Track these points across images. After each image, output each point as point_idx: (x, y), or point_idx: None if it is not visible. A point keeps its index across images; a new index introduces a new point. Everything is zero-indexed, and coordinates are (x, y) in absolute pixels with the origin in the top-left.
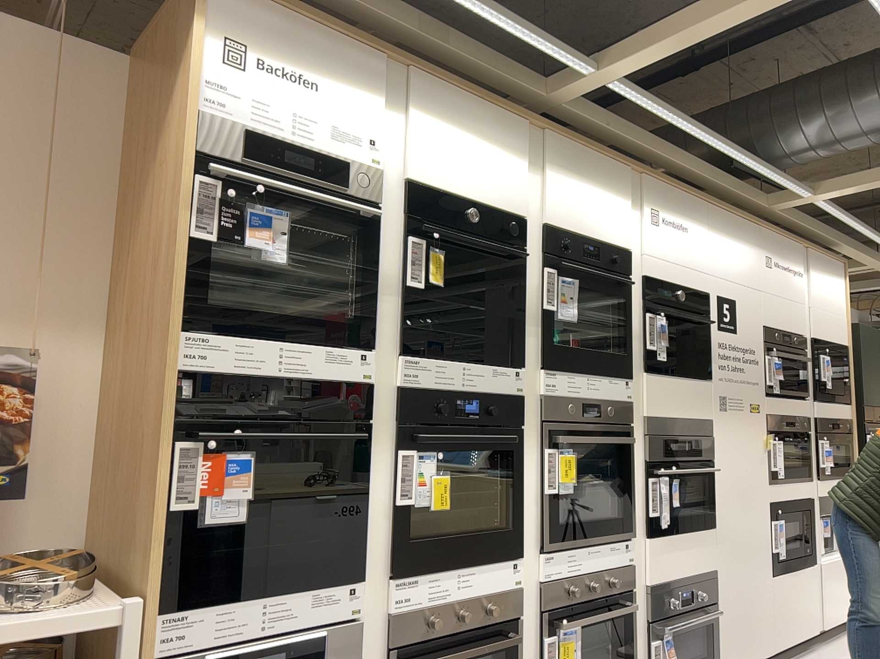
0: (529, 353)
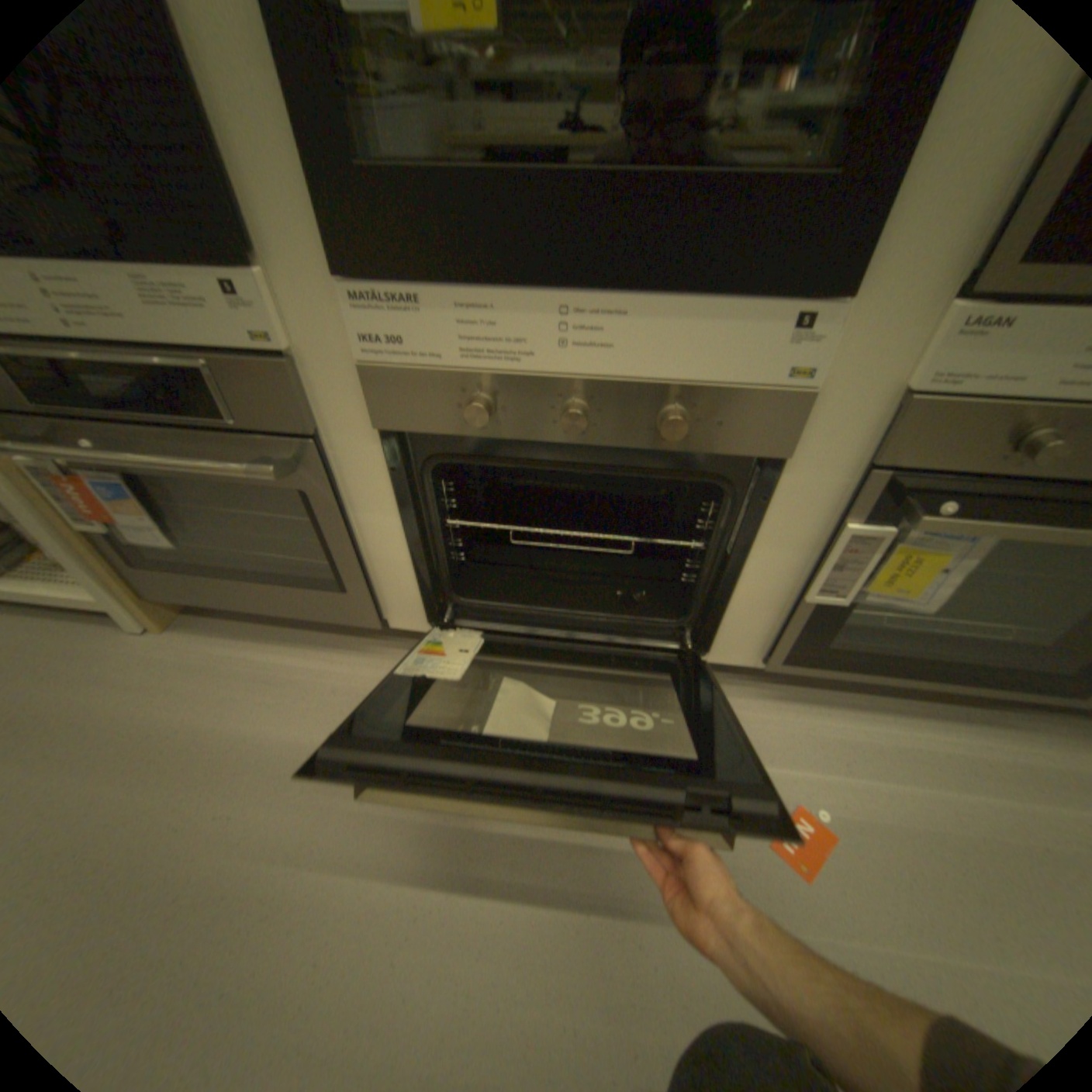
0: None
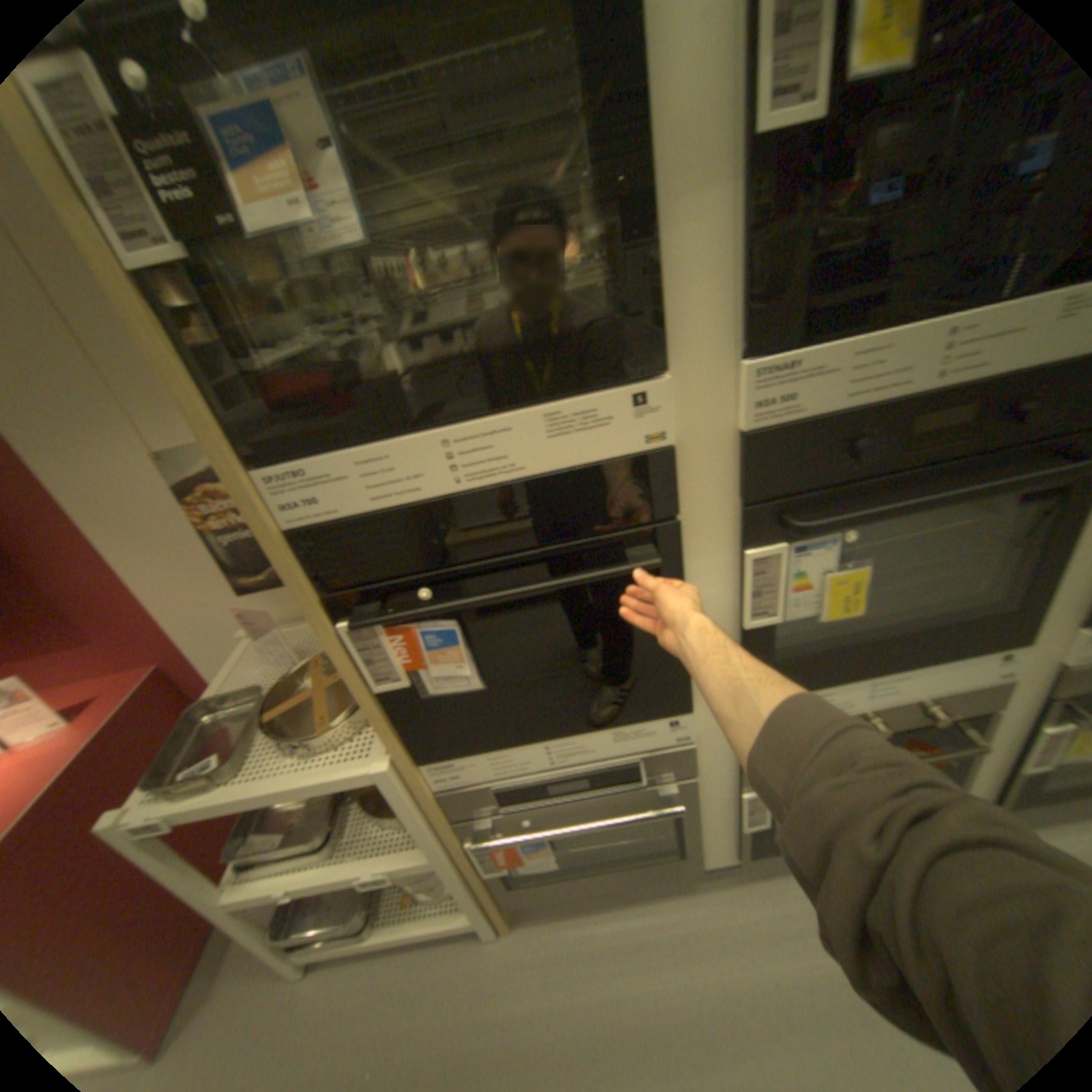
0: None
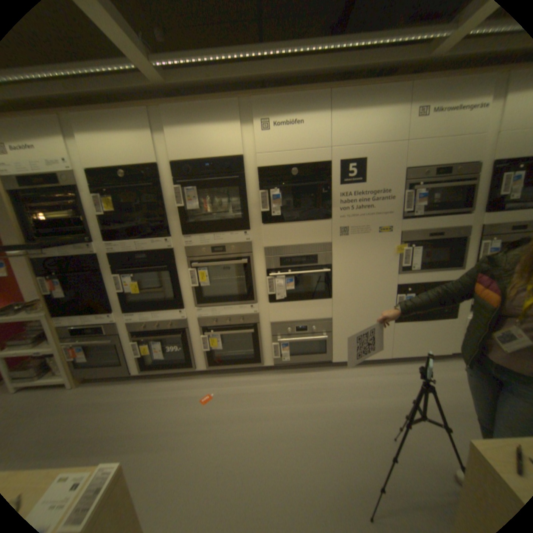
0: (176, 230)
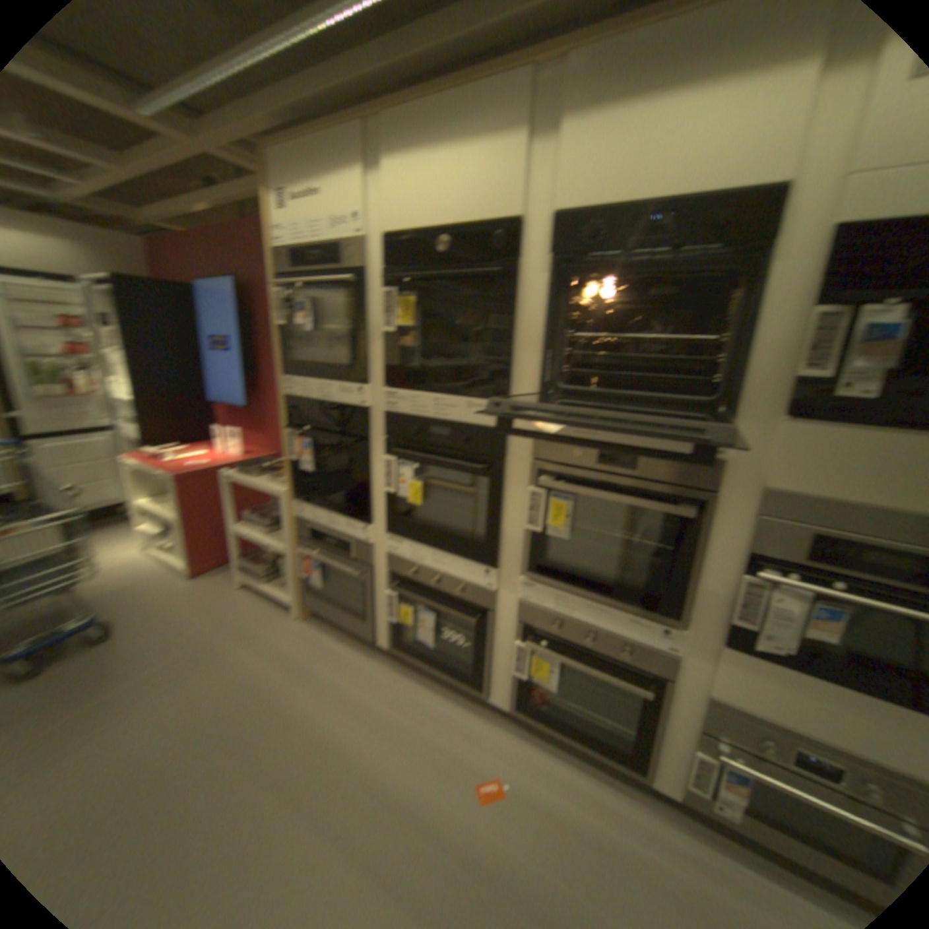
0: (524, 388)
